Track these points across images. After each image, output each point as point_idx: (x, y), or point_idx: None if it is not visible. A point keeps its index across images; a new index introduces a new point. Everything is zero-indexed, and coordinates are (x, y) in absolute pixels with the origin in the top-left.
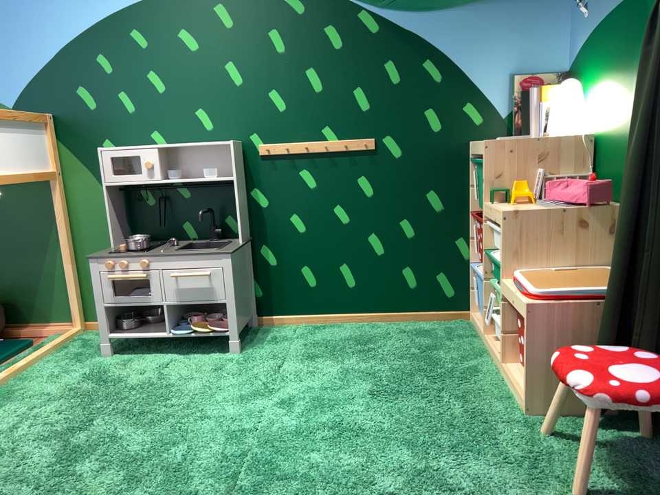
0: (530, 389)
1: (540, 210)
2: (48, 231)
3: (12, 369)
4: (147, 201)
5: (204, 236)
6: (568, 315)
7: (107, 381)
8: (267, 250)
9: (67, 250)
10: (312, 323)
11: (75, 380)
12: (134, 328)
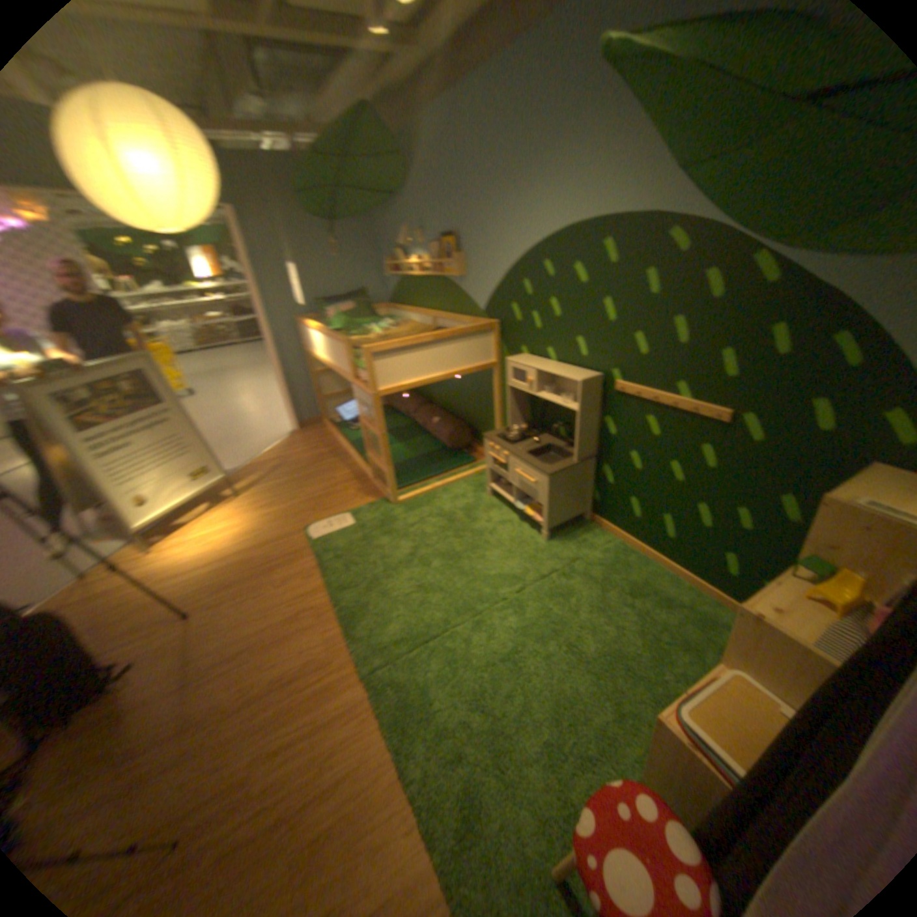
0: (645, 776)
1: (792, 642)
2: (494, 397)
3: (445, 482)
4: (540, 399)
5: (568, 439)
6: (692, 768)
7: (471, 517)
8: (609, 472)
9: (497, 415)
10: (629, 545)
11: (461, 507)
12: (506, 487)
